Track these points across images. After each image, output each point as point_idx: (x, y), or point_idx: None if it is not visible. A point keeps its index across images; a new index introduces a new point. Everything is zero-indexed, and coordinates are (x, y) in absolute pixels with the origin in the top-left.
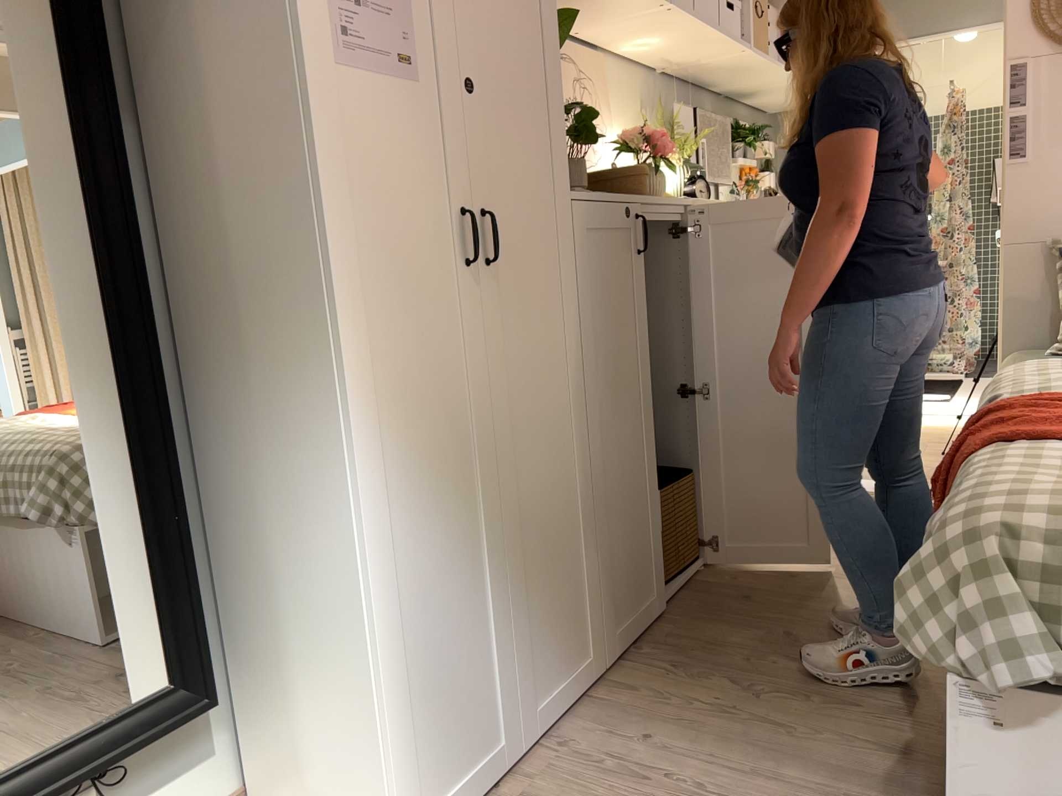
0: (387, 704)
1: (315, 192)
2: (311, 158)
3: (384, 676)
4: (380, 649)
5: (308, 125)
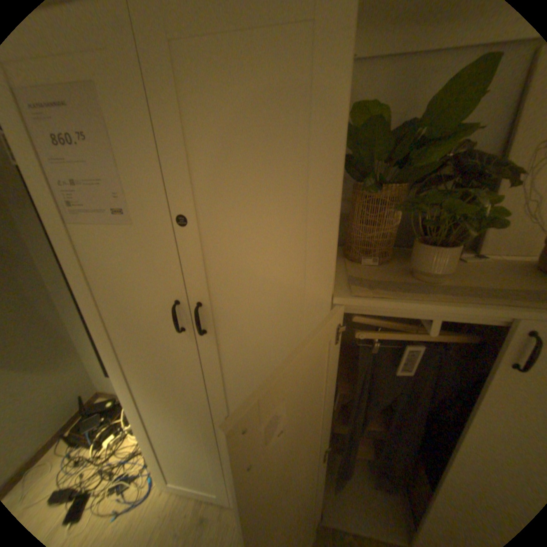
0: (146, 451)
1: (72, 287)
2: (65, 272)
3: (143, 445)
4: (140, 438)
5: (59, 258)
